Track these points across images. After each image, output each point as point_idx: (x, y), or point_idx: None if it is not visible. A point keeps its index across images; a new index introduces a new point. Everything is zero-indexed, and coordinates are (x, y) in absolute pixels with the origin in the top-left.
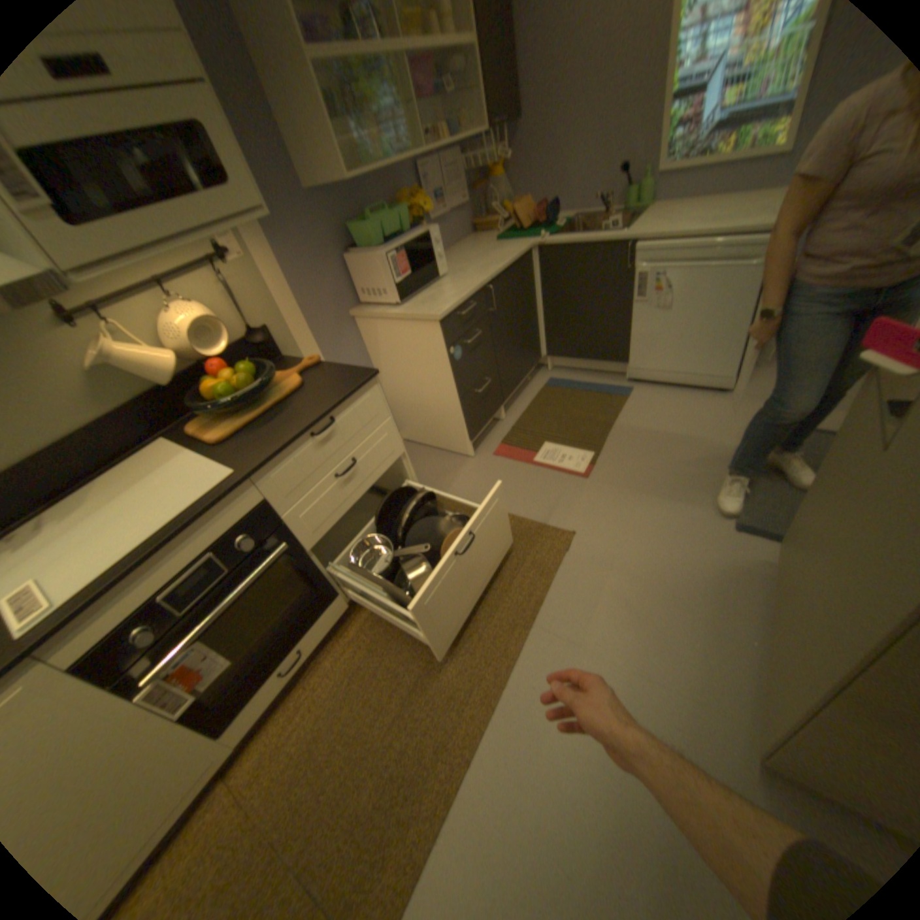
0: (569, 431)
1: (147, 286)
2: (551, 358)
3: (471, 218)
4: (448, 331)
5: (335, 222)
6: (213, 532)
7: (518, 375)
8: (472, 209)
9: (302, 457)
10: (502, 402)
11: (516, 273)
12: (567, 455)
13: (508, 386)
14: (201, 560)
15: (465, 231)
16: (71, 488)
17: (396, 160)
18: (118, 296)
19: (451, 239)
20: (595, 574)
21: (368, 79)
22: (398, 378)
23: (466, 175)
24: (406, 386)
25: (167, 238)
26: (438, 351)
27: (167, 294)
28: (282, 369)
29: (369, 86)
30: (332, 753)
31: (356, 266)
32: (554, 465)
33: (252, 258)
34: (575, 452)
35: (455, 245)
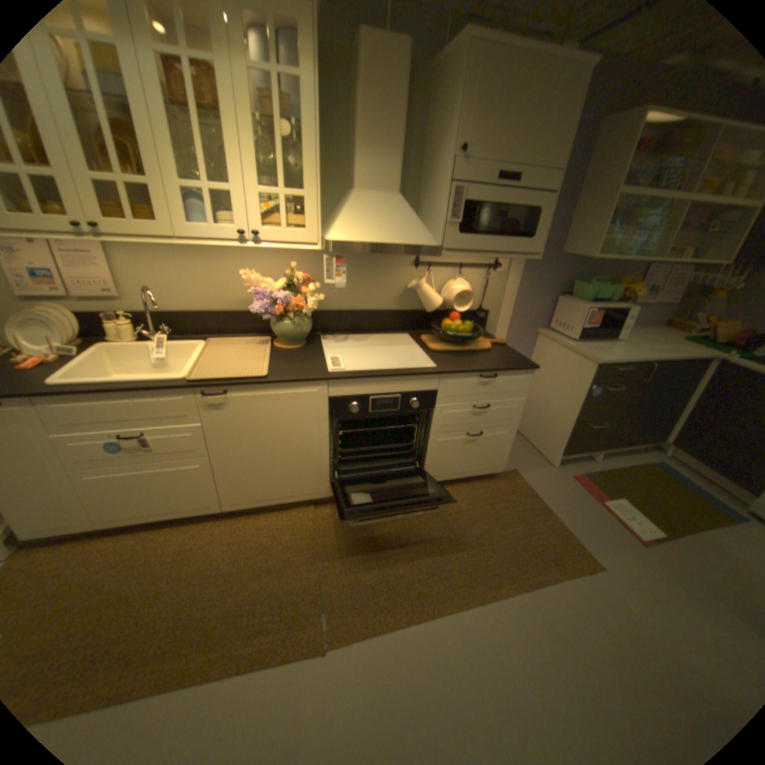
0: (654, 507)
1: (454, 265)
2: (676, 448)
3: (672, 315)
4: (601, 374)
5: (568, 276)
6: (408, 387)
7: (635, 440)
8: (678, 309)
9: (468, 384)
10: (607, 449)
11: (687, 368)
12: (639, 520)
13: (621, 442)
14: (395, 396)
15: (661, 321)
16: (362, 332)
17: (637, 257)
18: (440, 264)
19: (645, 321)
20: (604, 608)
21: (651, 208)
22: (541, 384)
23: (689, 285)
24: (542, 392)
25: (487, 251)
26: (584, 383)
27: (459, 273)
28: (482, 336)
29: (649, 212)
30: (368, 543)
31: (563, 305)
32: (621, 519)
33: (509, 274)
34: (649, 524)
35: (645, 326)
